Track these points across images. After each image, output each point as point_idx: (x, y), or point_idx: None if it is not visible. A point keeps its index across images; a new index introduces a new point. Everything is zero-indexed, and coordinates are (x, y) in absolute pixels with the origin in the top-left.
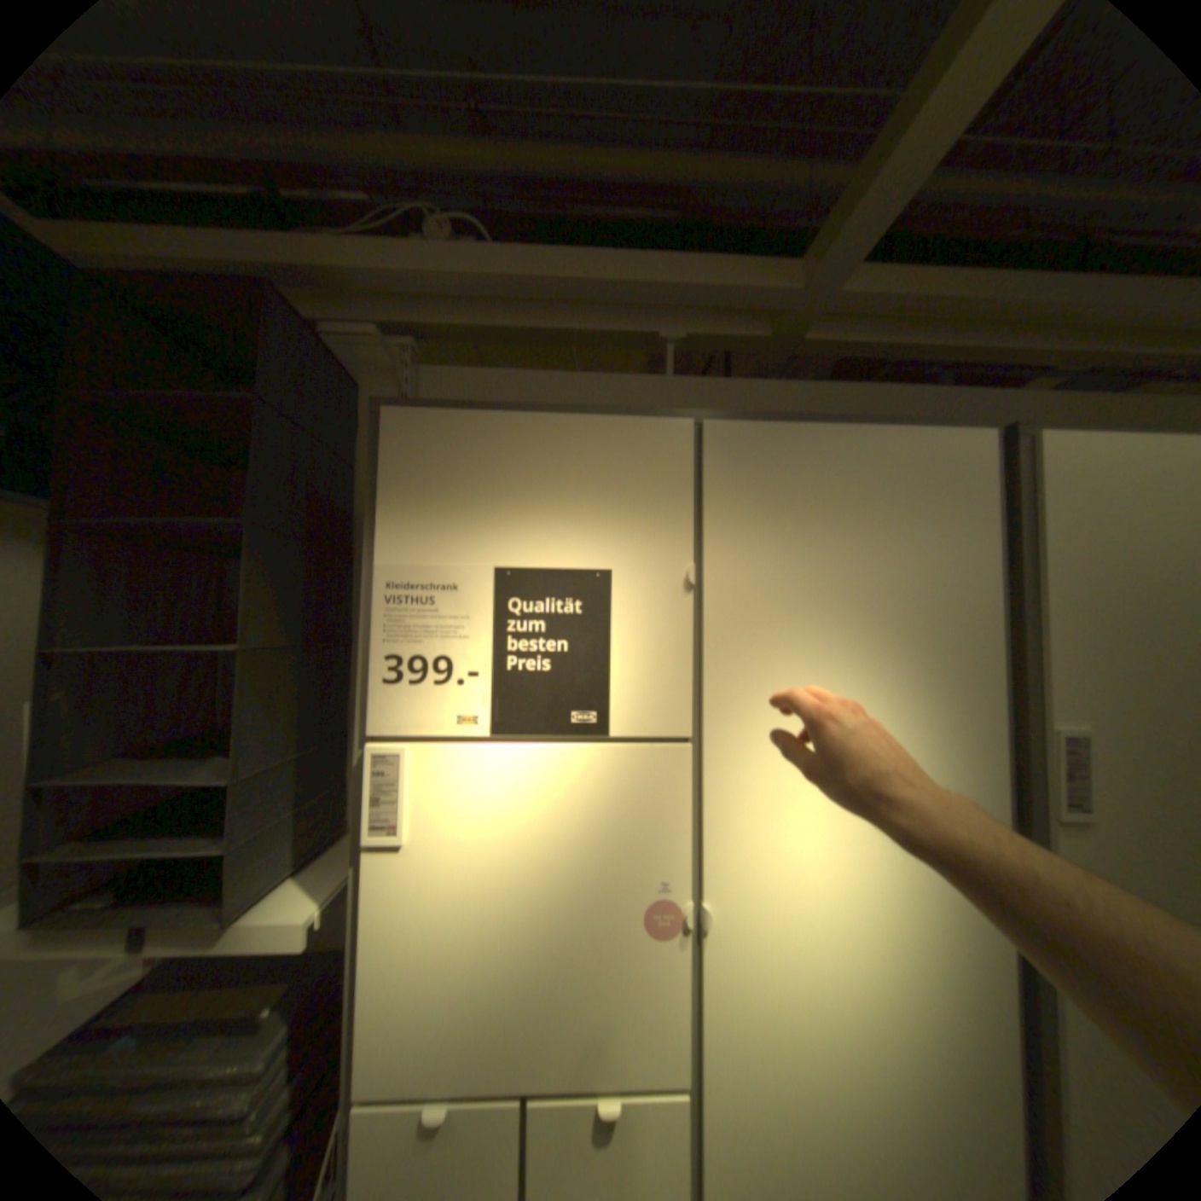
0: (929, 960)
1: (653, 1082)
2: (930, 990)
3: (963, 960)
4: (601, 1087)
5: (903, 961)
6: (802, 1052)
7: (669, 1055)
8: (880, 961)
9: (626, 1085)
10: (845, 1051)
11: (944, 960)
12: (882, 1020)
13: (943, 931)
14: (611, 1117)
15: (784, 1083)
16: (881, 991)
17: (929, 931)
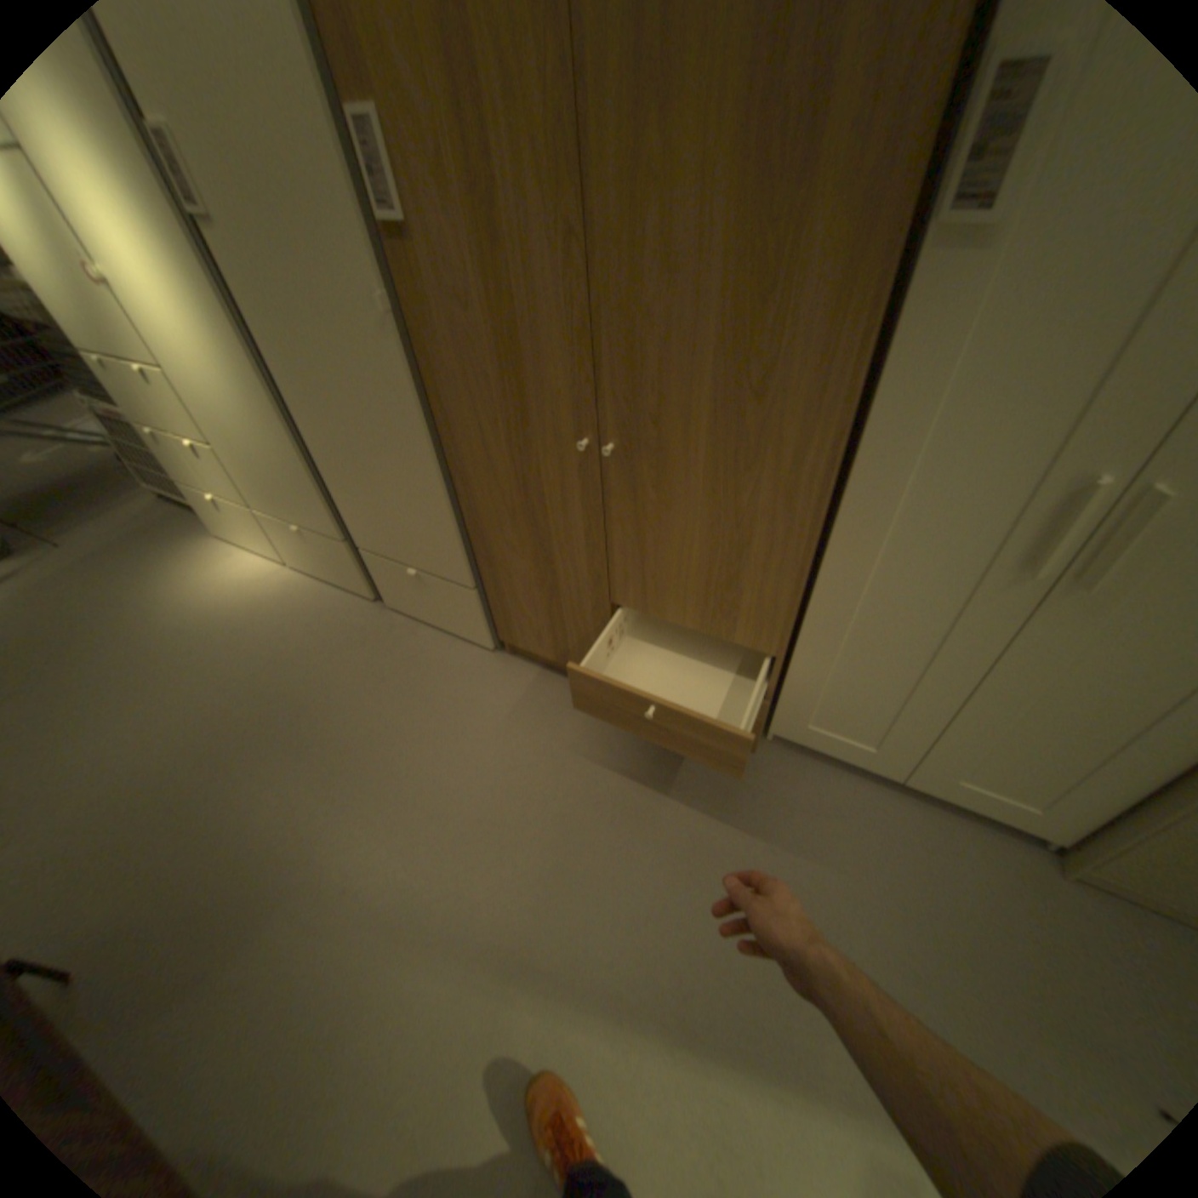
0: (197, 315)
1: (149, 363)
2: (206, 333)
3: (209, 317)
4: (139, 362)
5: (187, 314)
6: (183, 359)
7: (145, 351)
8: (179, 313)
9: (144, 363)
10: (196, 361)
11: (202, 316)
12: (199, 347)
13: (192, 297)
14: (141, 373)
15: (187, 372)
16: (189, 330)
17: (186, 297)
